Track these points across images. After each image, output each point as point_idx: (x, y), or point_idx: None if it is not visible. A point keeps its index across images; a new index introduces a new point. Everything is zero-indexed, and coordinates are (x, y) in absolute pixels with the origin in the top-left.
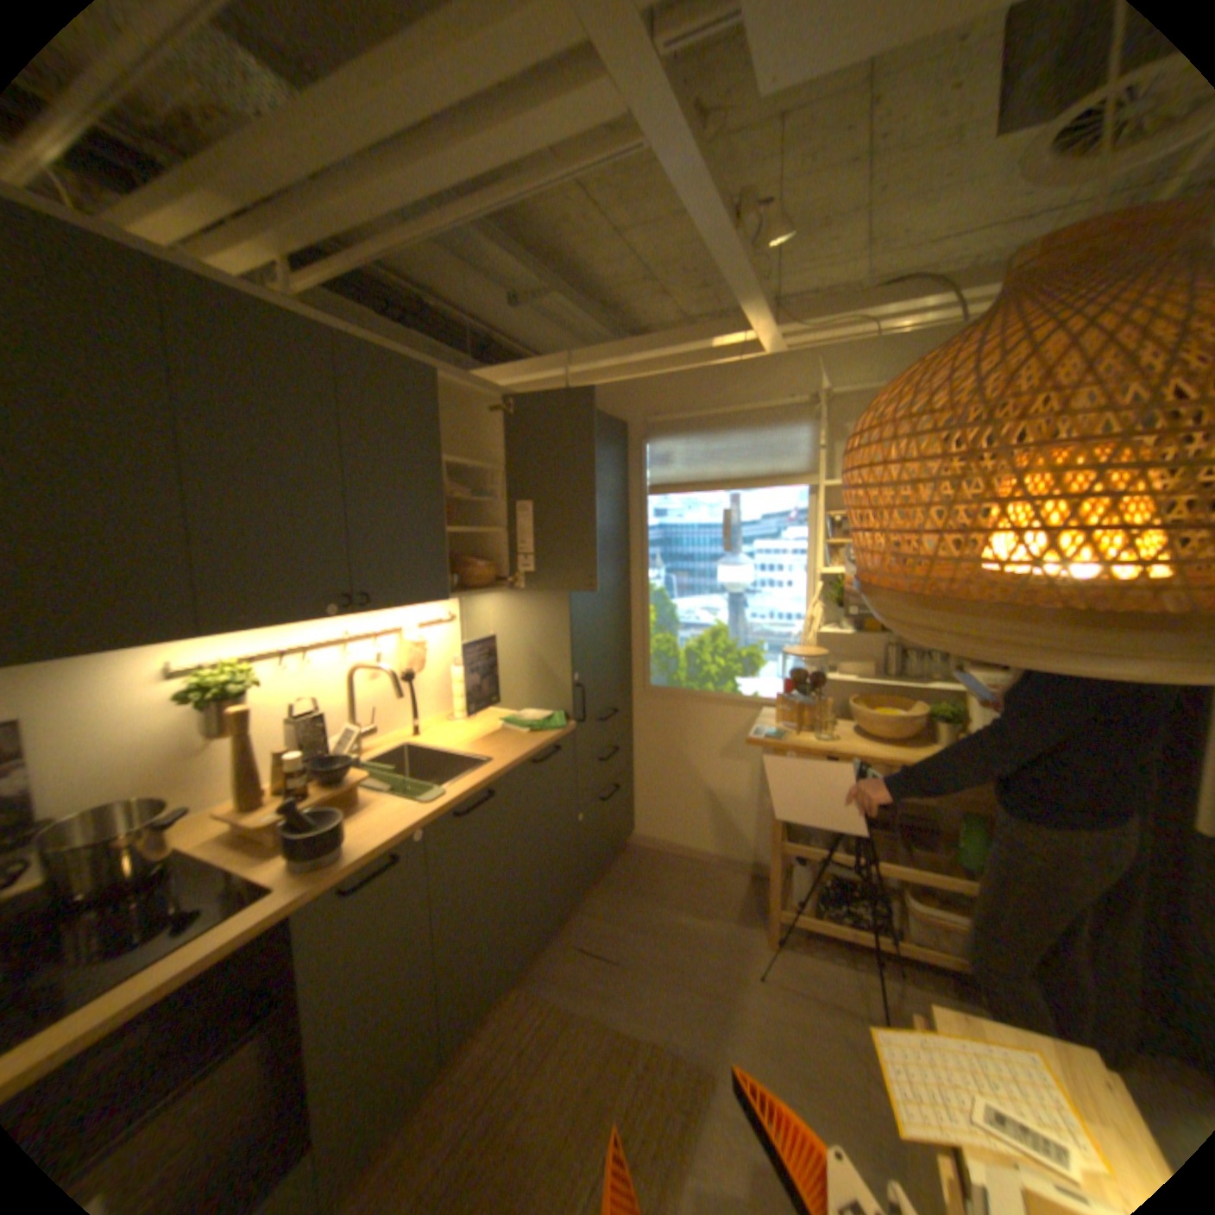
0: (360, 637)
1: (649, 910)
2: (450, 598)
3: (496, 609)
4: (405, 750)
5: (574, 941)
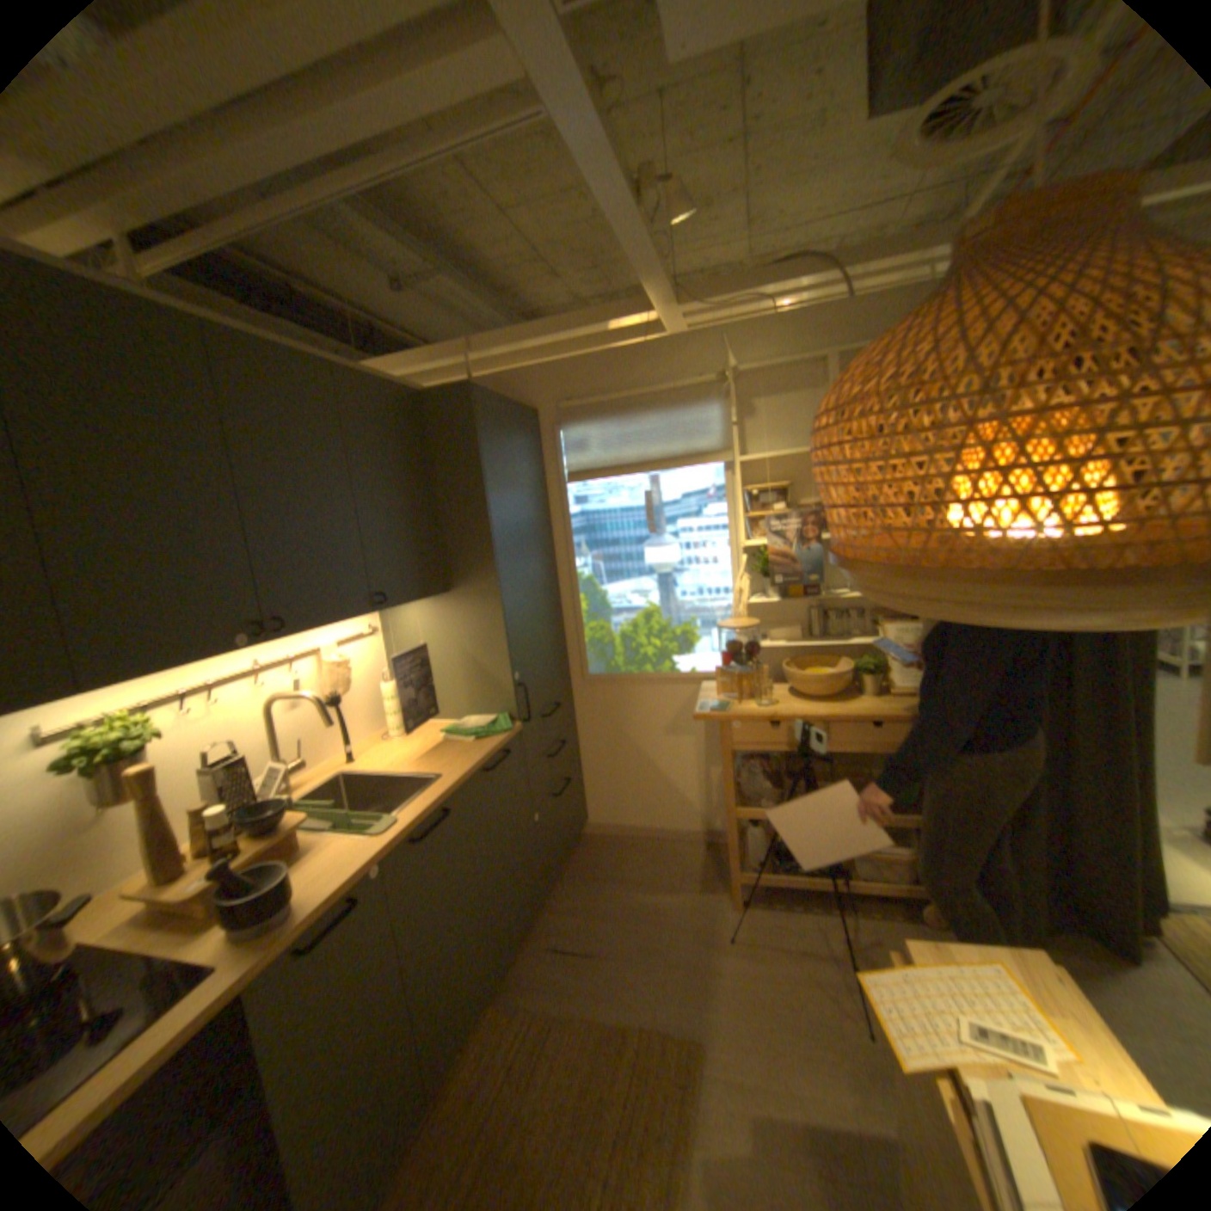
0: (271, 665)
1: (614, 897)
2: (372, 611)
3: (422, 616)
4: (339, 780)
5: (545, 943)
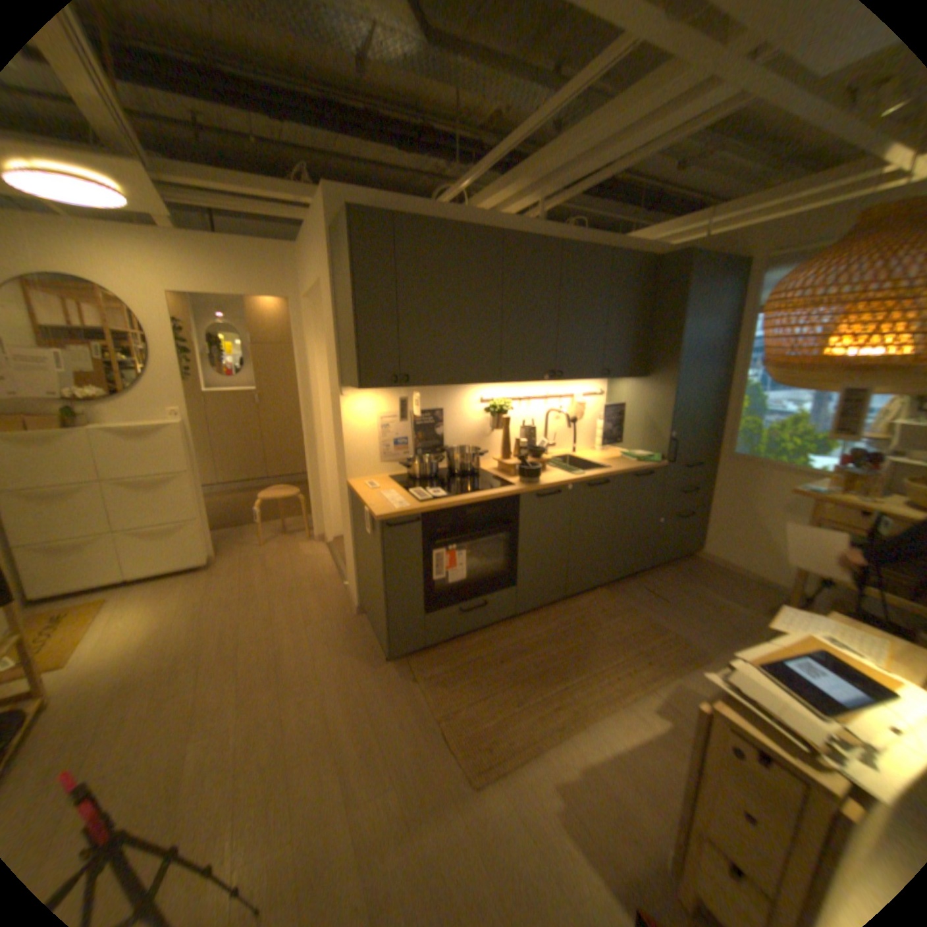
0: (551, 396)
1: (699, 588)
2: (600, 378)
3: (627, 388)
4: (565, 457)
5: (644, 585)
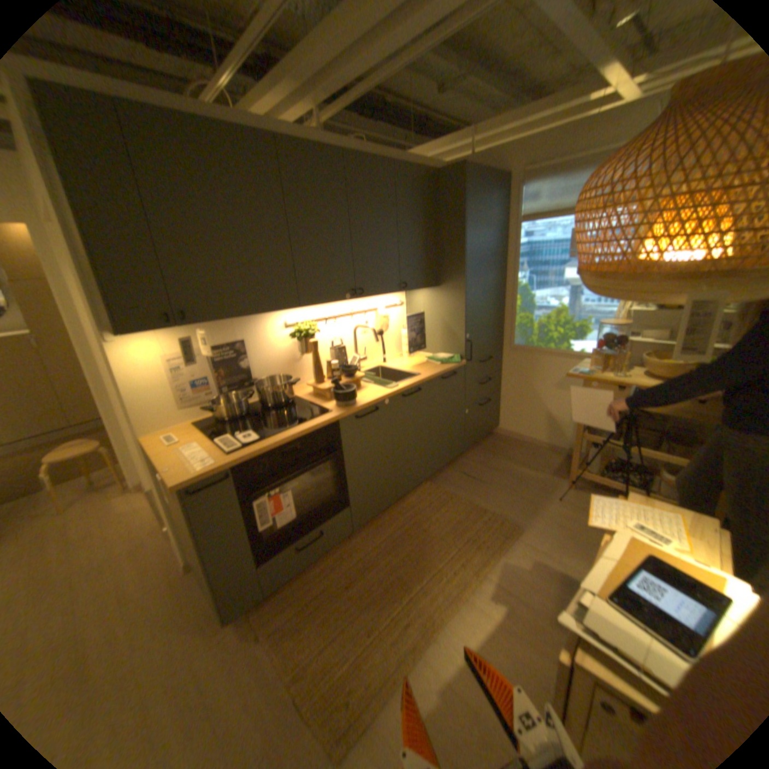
0: (356, 313)
1: (501, 463)
2: (399, 292)
3: (424, 298)
4: (378, 369)
5: (459, 470)
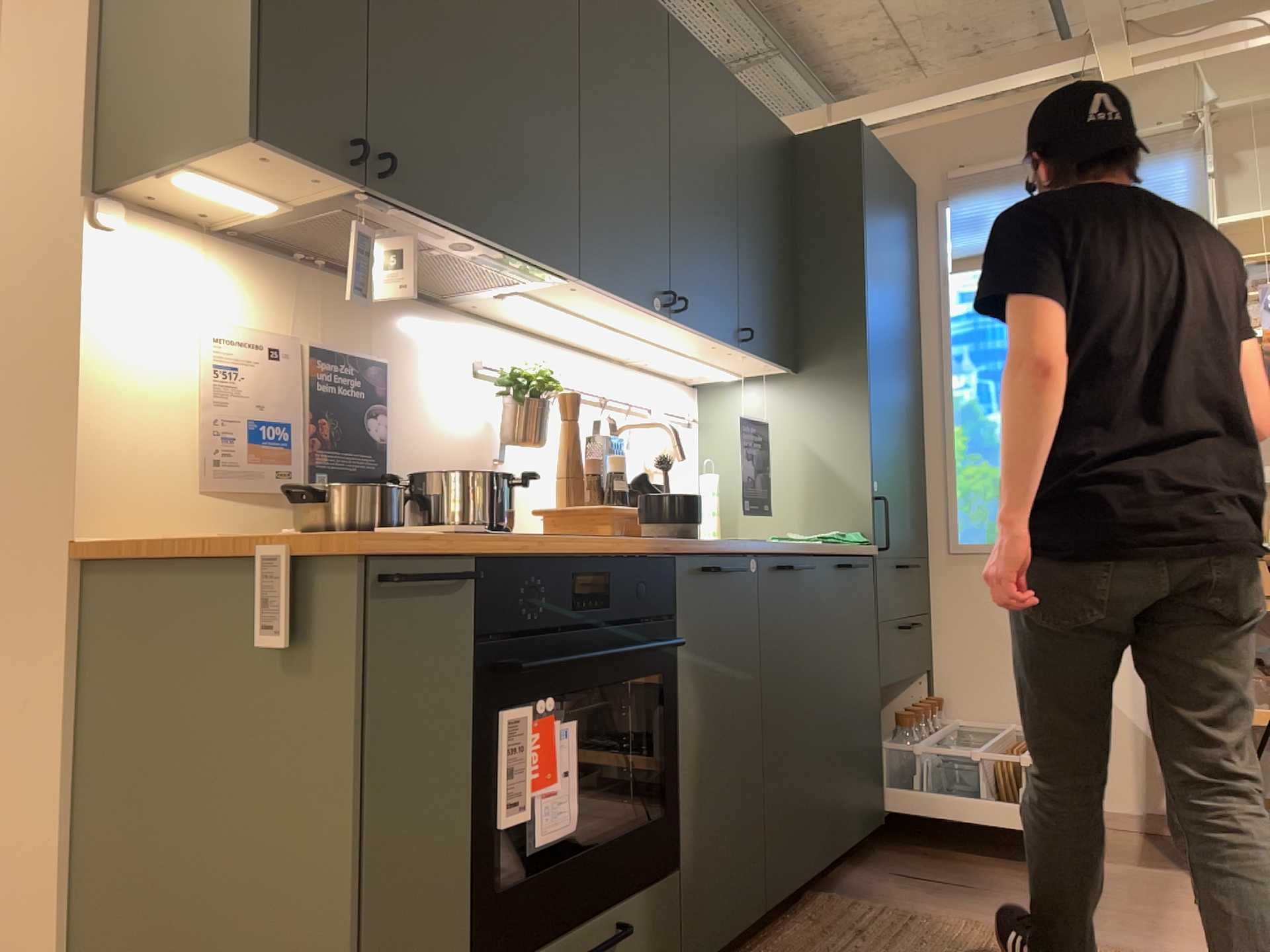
0: (612, 402)
1: (991, 851)
2: (730, 353)
3: (757, 403)
4: None
5: (888, 868)
